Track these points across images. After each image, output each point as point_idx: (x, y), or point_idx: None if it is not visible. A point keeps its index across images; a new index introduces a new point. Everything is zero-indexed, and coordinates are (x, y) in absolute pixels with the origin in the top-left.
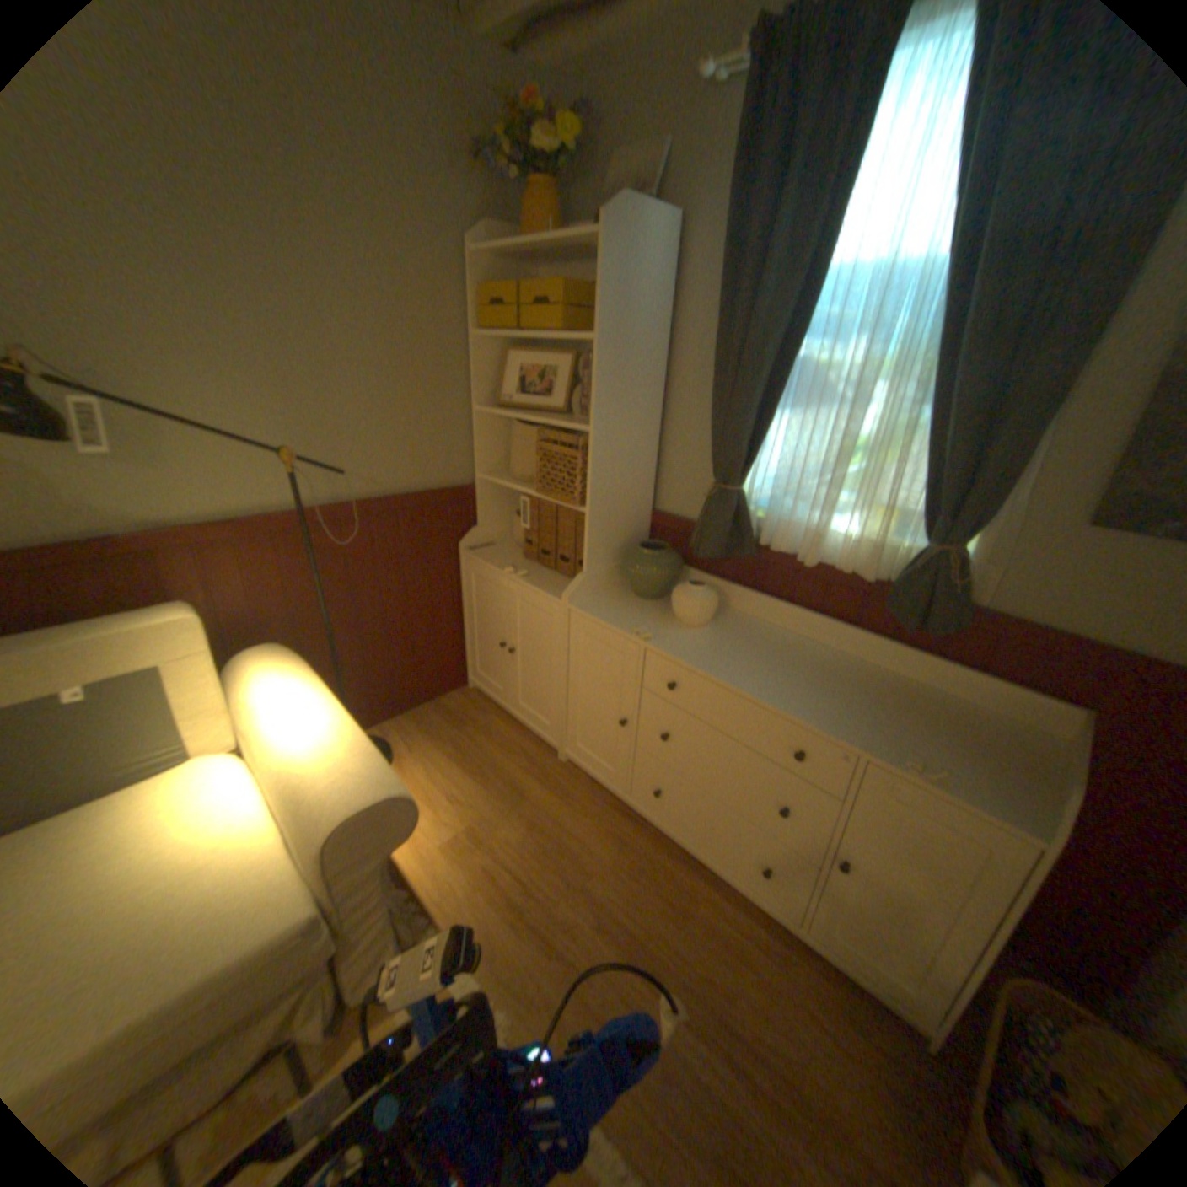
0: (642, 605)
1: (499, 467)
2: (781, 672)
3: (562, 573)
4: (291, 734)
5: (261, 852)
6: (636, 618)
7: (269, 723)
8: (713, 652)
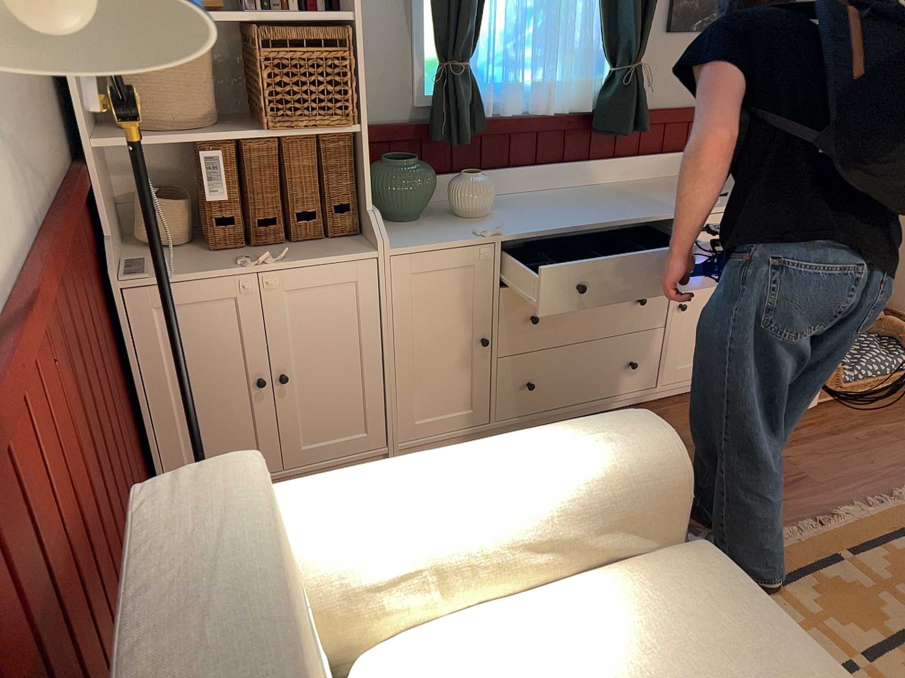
0: (423, 224)
1: (93, 128)
2: (581, 208)
3: (298, 240)
4: (495, 480)
5: (608, 589)
6: (450, 231)
7: (445, 508)
8: (537, 219)
